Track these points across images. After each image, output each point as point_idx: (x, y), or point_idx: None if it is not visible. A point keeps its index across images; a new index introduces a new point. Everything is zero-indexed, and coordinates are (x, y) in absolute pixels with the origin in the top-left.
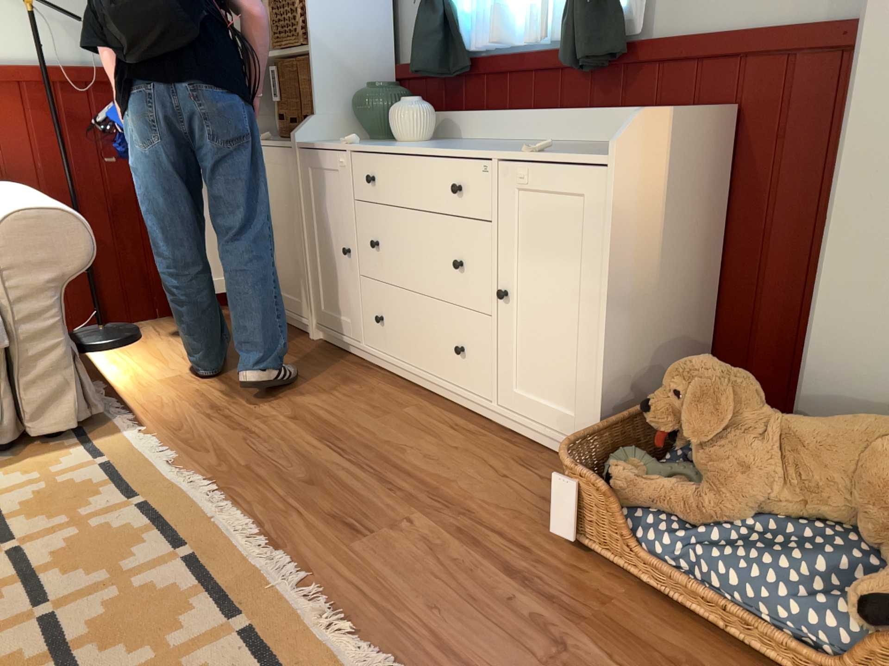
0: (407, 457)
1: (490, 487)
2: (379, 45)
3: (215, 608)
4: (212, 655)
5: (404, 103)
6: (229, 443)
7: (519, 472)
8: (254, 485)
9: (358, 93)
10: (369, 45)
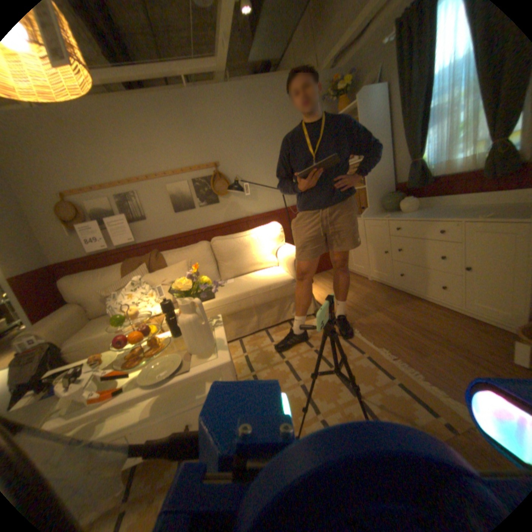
0: (430, 327)
1: (473, 341)
2: (389, 178)
3: (386, 376)
4: (393, 391)
5: (407, 199)
6: (360, 319)
7: (484, 335)
8: (377, 334)
9: (384, 197)
10: (385, 179)
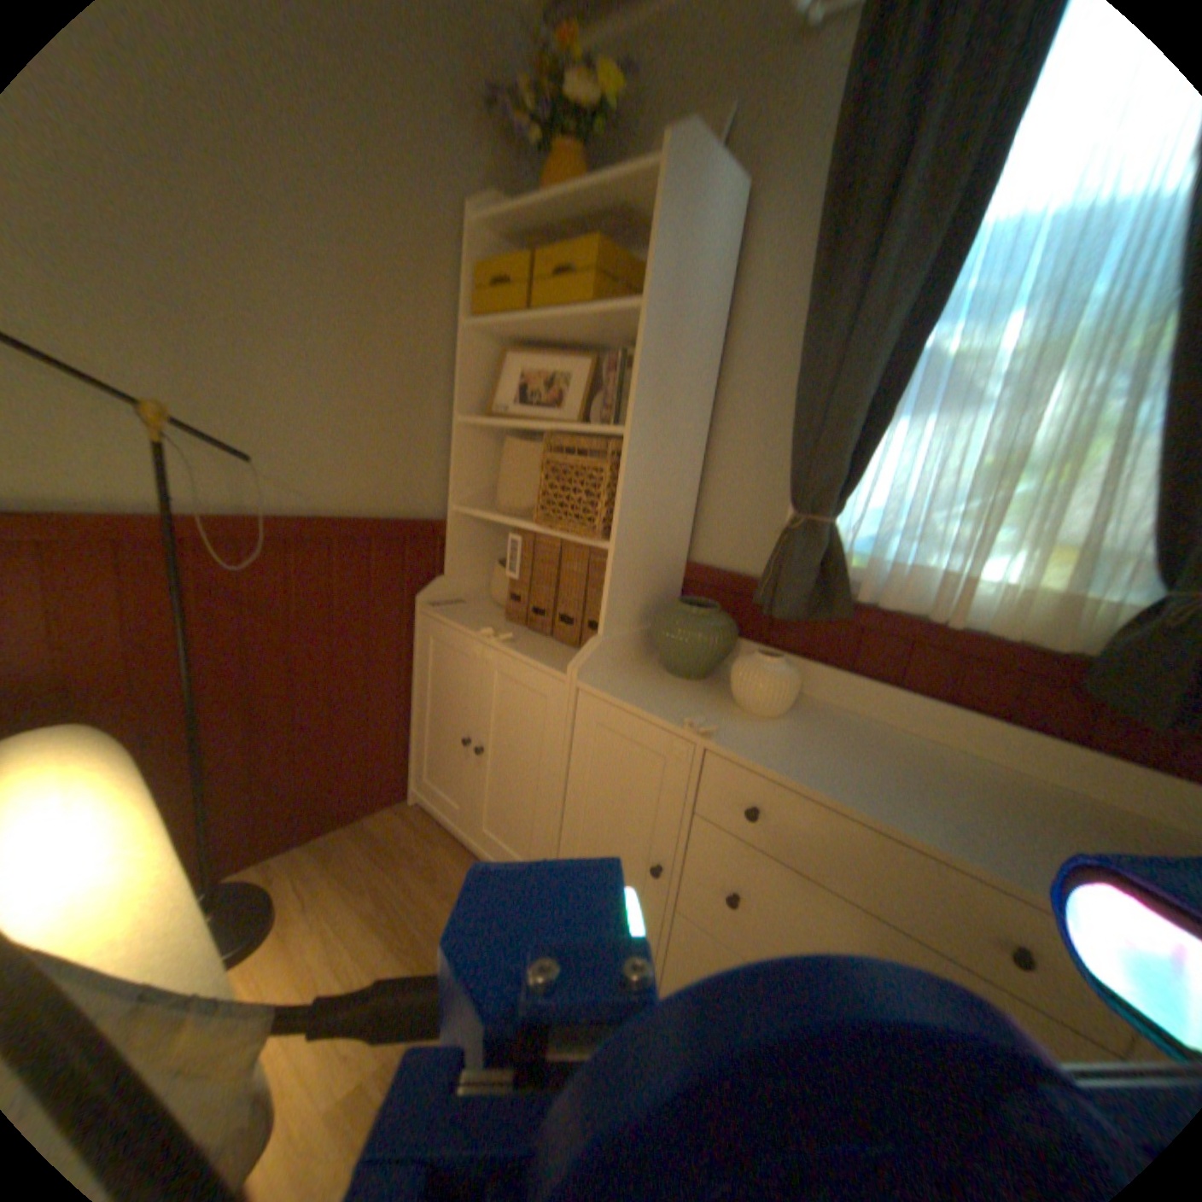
0: None
1: None
2: (682, 536)
3: None
4: None
5: (774, 664)
6: None
7: None
8: None
9: (671, 612)
10: (672, 536)
